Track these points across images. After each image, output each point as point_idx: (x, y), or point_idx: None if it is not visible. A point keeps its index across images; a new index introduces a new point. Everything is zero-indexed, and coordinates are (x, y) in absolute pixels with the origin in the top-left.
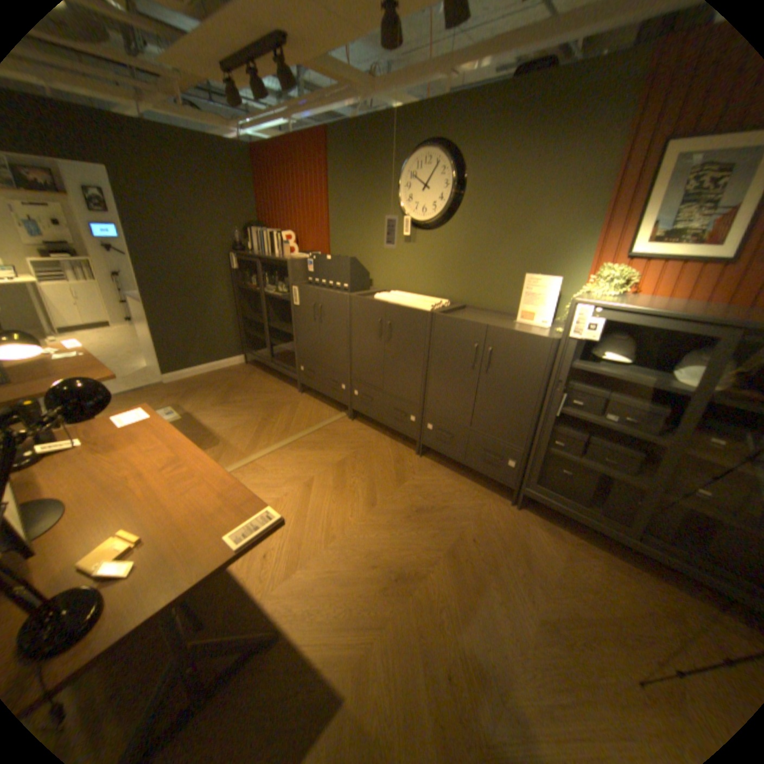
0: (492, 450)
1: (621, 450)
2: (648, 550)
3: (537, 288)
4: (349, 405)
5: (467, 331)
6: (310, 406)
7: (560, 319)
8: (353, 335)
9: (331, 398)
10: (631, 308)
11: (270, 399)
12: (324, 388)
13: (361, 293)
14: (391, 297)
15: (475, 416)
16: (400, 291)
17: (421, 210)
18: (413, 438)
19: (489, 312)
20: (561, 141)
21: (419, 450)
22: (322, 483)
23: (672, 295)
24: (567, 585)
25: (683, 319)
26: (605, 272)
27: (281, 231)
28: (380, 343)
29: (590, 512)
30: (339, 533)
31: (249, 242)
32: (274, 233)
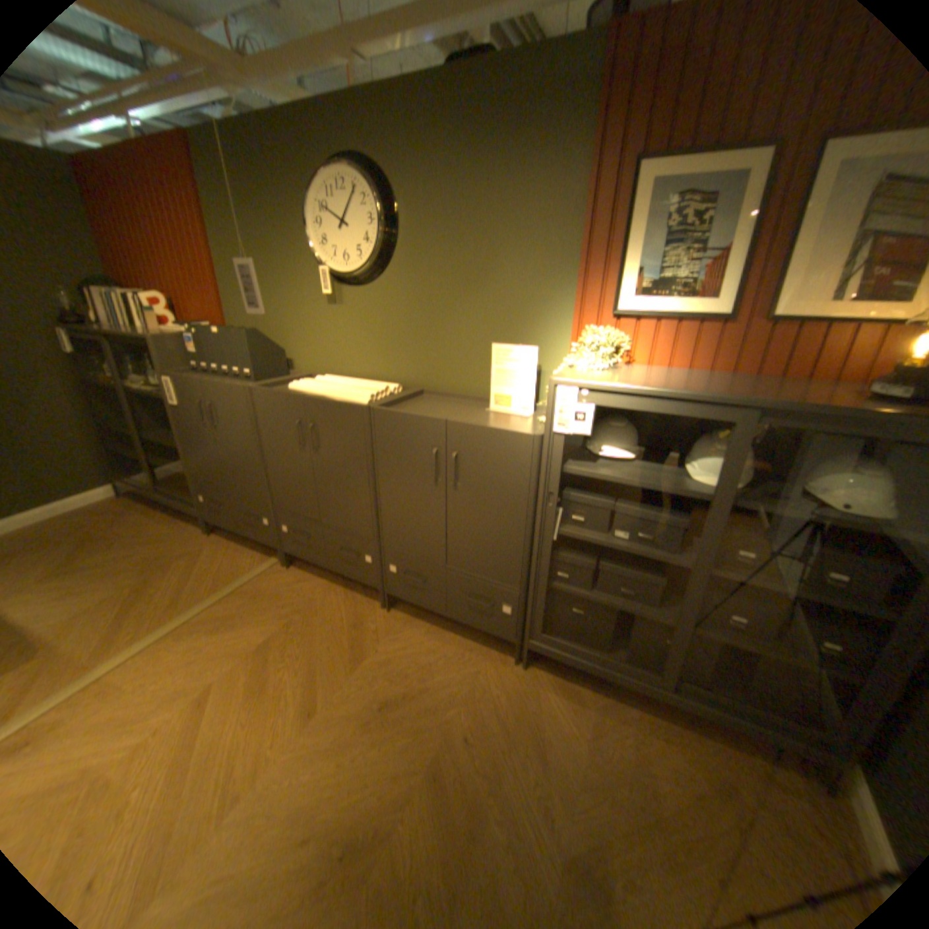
0: (479, 594)
1: (638, 575)
2: (685, 705)
3: (510, 362)
4: (279, 547)
5: (419, 432)
6: (220, 555)
7: (542, 404)
8: (265, 445)
9: (251, 539)
10: (624, 388)
11: (152, 554)
12: (239, 526)
13: (275, 381)
14: (315, 385)
15: (450, 549)
16: (334, 375)
17: (342, 258)
18: (373, 587)
19: (455, 398)
20: (511, 159)
21: (384, 603)
22: (224, 694)
23: (670, 365)
24: (595, 782)
25: (689, 399)
26: (589, 337)
27: (141, 293)
28: (304, 455)
29: (611, 663)
30: (246, 788)
31: (94, 311)
32: (129, 295)
